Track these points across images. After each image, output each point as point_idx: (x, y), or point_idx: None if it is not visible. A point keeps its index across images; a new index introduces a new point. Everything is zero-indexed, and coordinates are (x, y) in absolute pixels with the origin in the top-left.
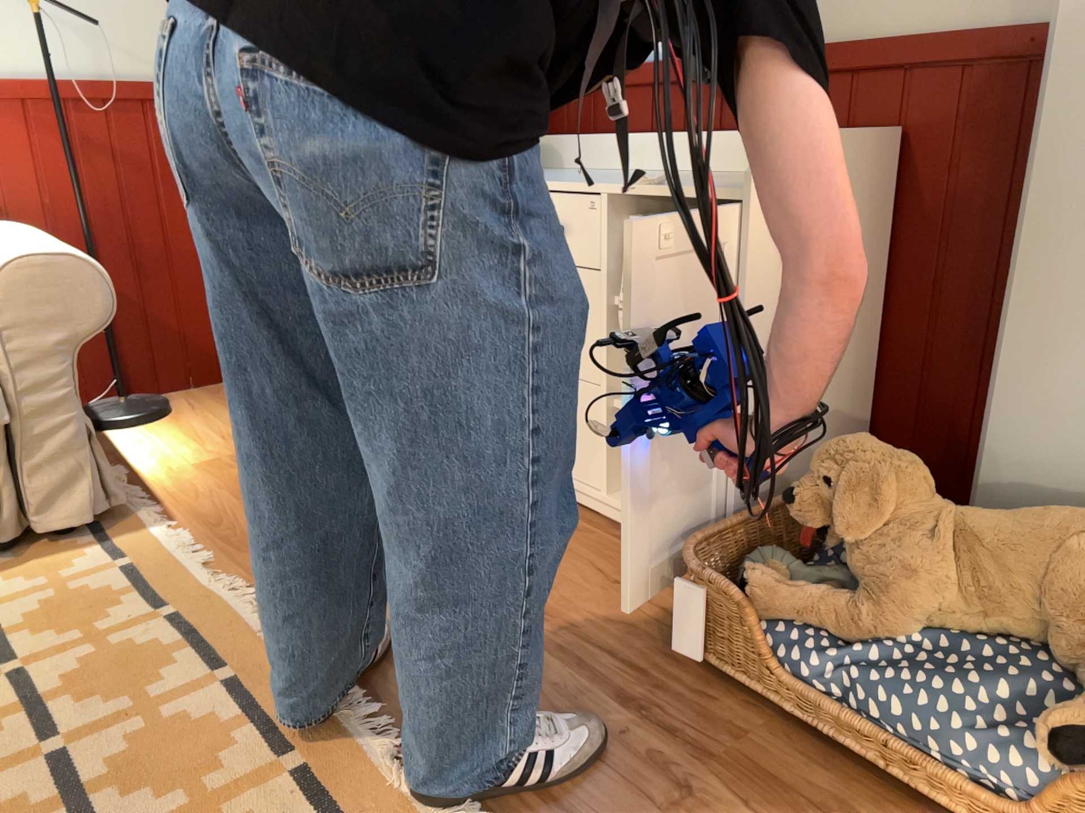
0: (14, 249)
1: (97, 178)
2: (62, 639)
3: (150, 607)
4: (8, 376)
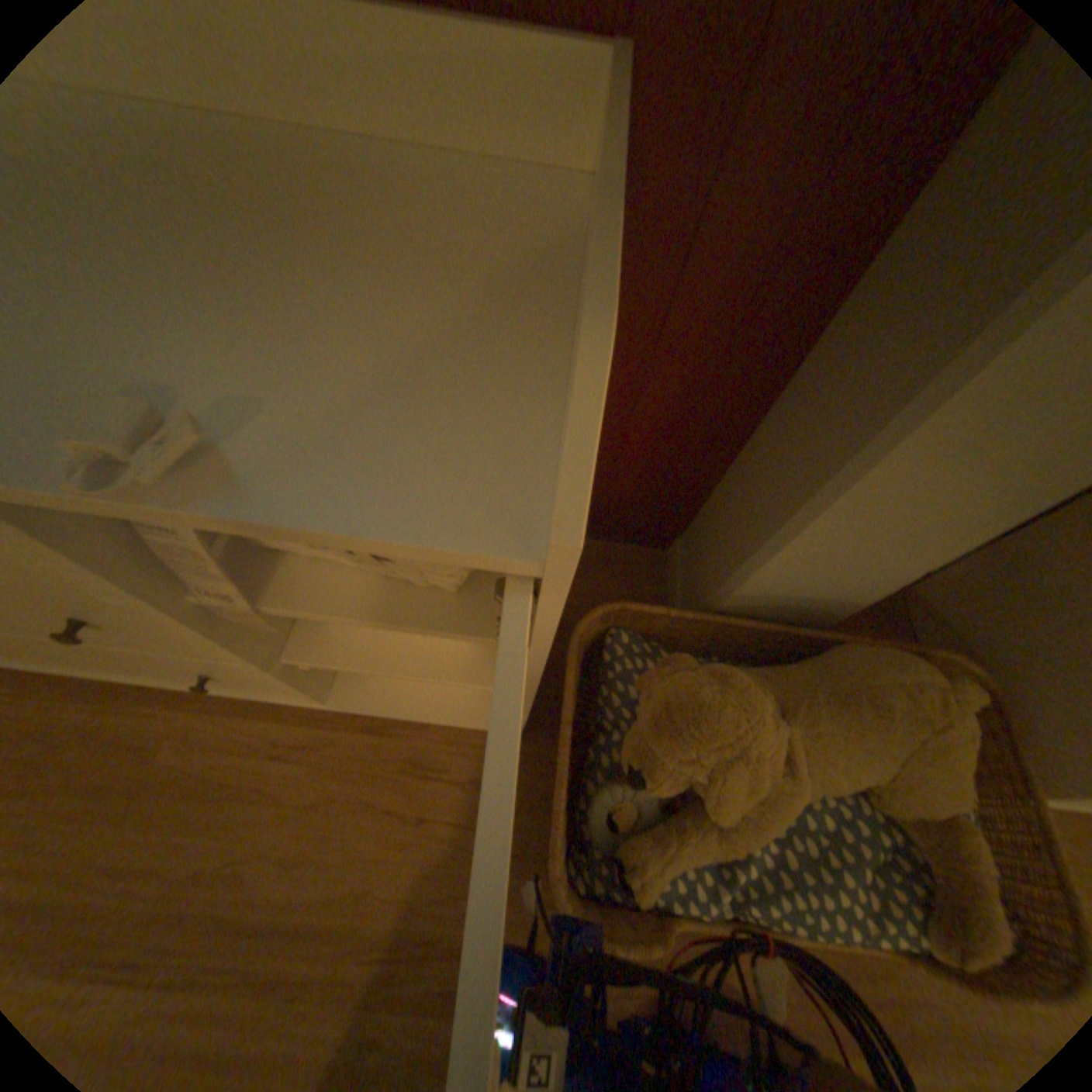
0: None
1: None
2: None
3: None
4: None
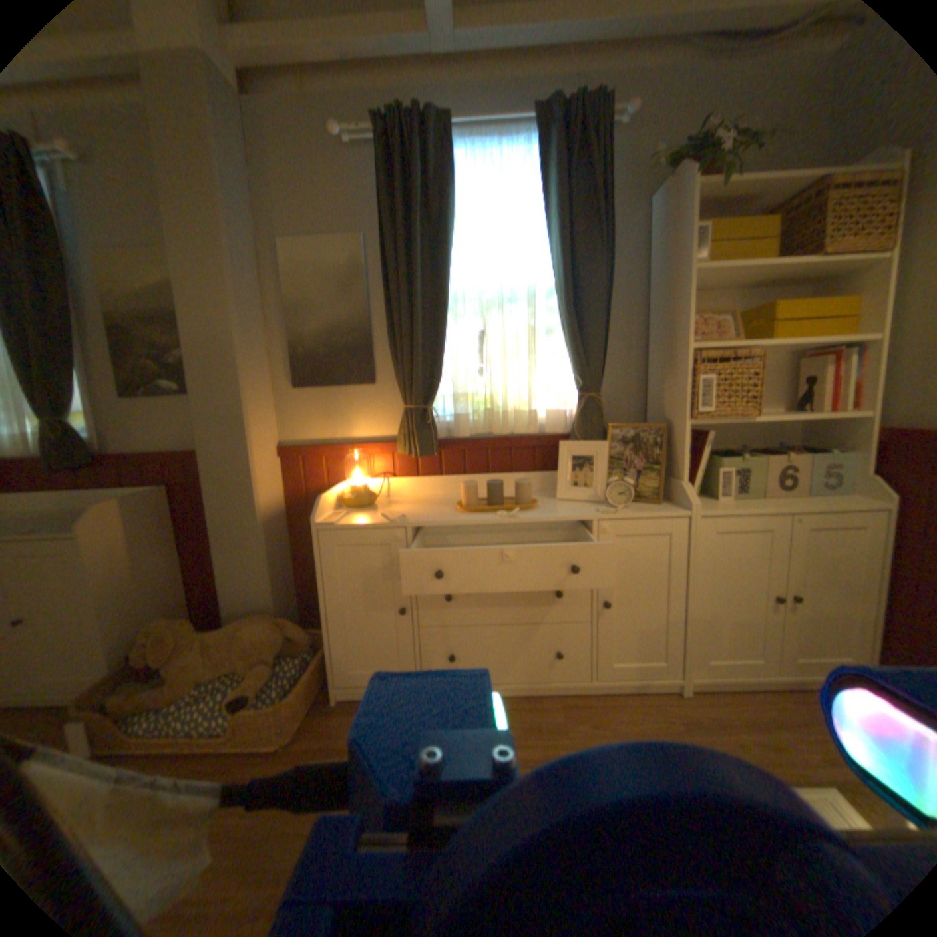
0: None
1: None
2: None
3: None
4: None
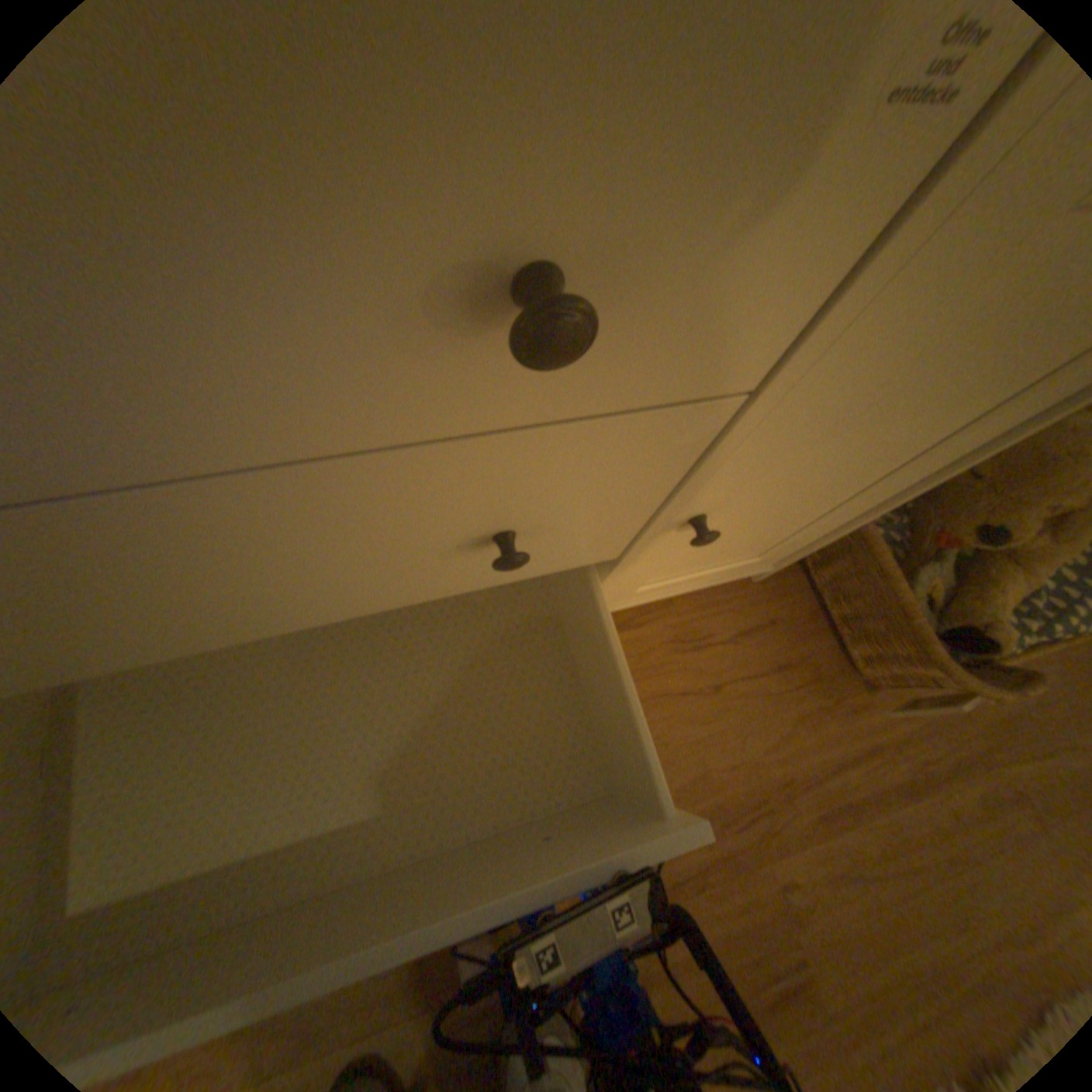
0: None
1: None
2: None
3: None
4: None
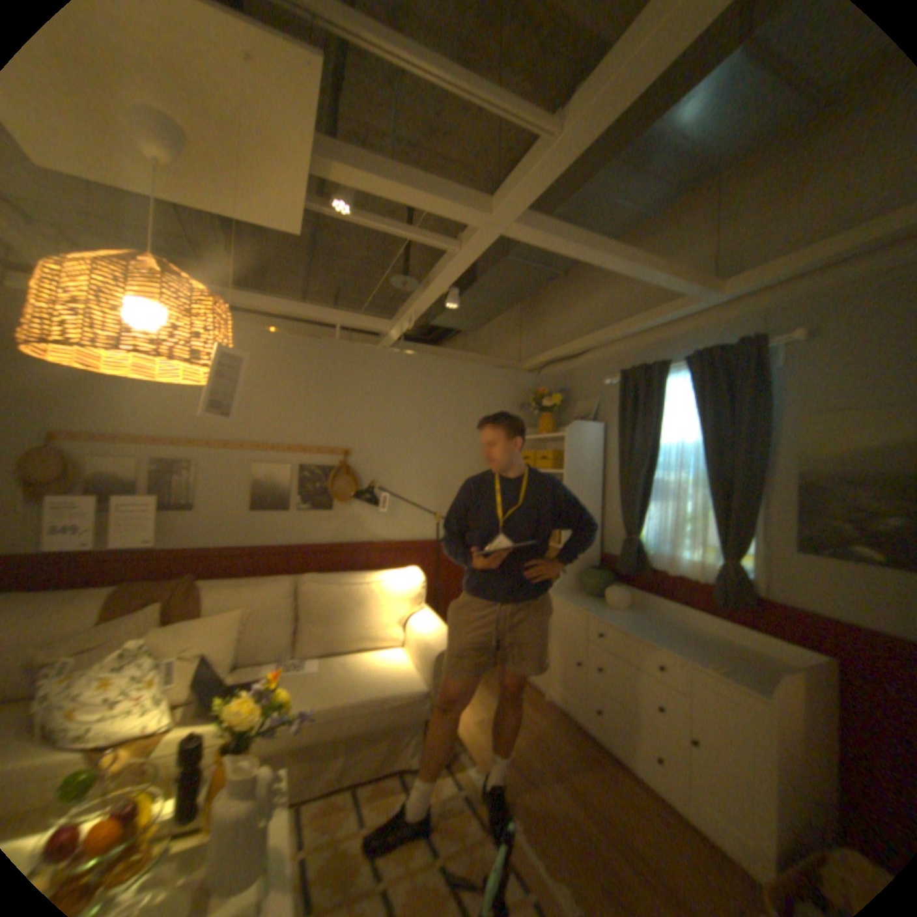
0: (437, 637)
1: (440, 574)
2: (455, 849)
3: (486, 835)
4: (432, 698)
